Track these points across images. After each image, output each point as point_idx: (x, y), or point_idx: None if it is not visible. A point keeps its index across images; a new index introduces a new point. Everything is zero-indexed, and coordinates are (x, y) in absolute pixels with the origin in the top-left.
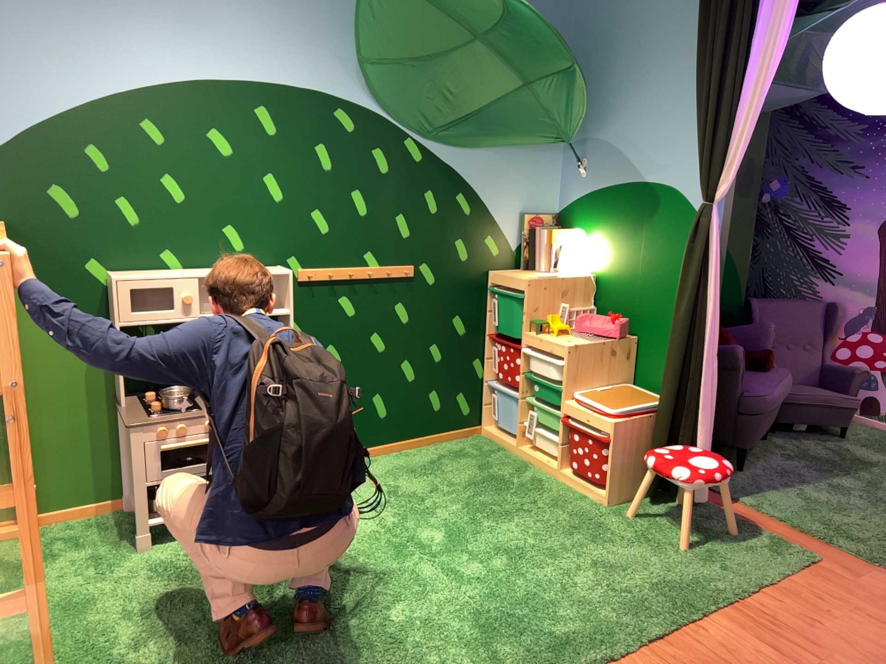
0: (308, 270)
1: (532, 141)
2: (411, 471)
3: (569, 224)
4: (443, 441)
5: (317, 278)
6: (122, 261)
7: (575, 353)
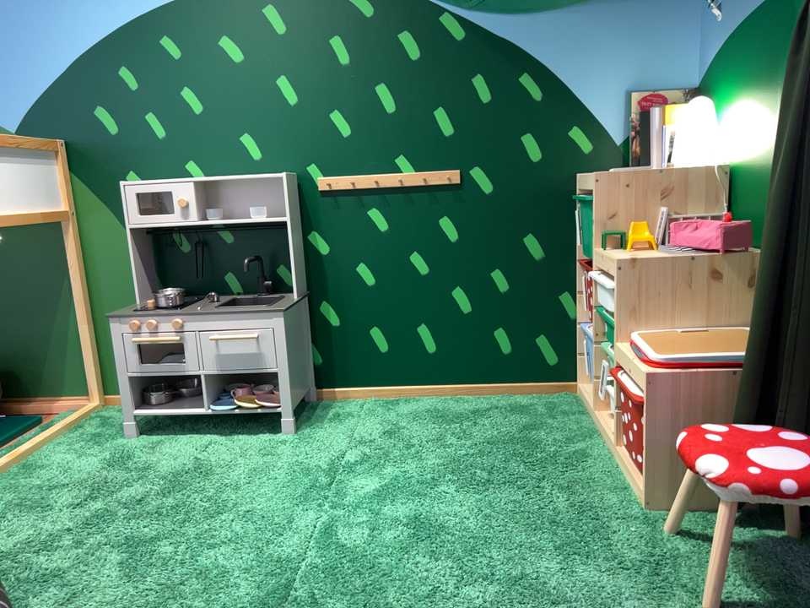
0: (326, 176)
1: None
2: (438, 420)
3: (708, 95)
4: (517, 395)
5: (335, 185)
6: (147, 171)
7: (637, 272)
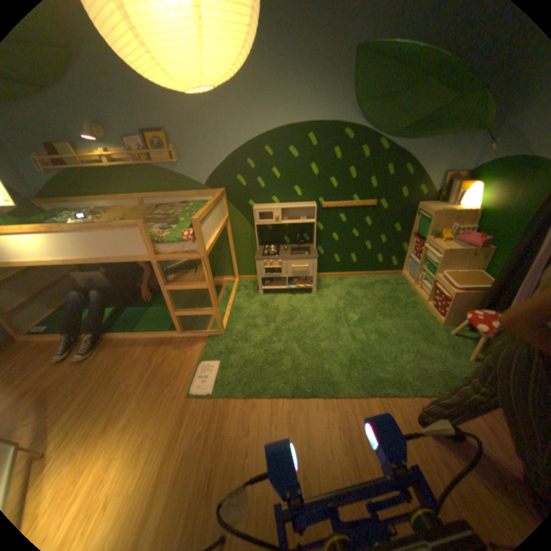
0: (325, 203)
1: (462, 128)
2: (359, 287)
3: (478, 177)
4: (381, 275)
5: (328, 206)
6: (256, 200)
7: (450, 254)
